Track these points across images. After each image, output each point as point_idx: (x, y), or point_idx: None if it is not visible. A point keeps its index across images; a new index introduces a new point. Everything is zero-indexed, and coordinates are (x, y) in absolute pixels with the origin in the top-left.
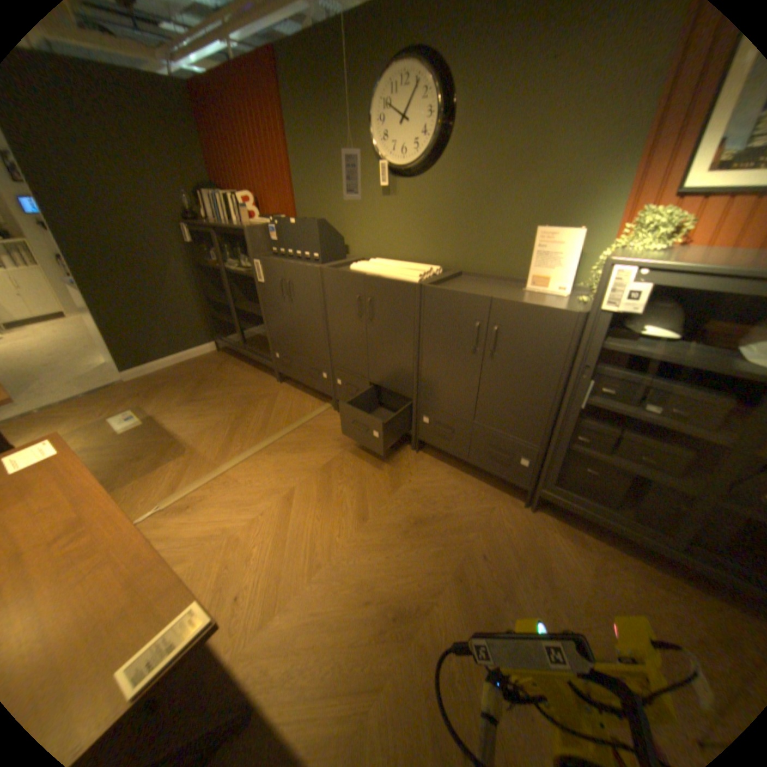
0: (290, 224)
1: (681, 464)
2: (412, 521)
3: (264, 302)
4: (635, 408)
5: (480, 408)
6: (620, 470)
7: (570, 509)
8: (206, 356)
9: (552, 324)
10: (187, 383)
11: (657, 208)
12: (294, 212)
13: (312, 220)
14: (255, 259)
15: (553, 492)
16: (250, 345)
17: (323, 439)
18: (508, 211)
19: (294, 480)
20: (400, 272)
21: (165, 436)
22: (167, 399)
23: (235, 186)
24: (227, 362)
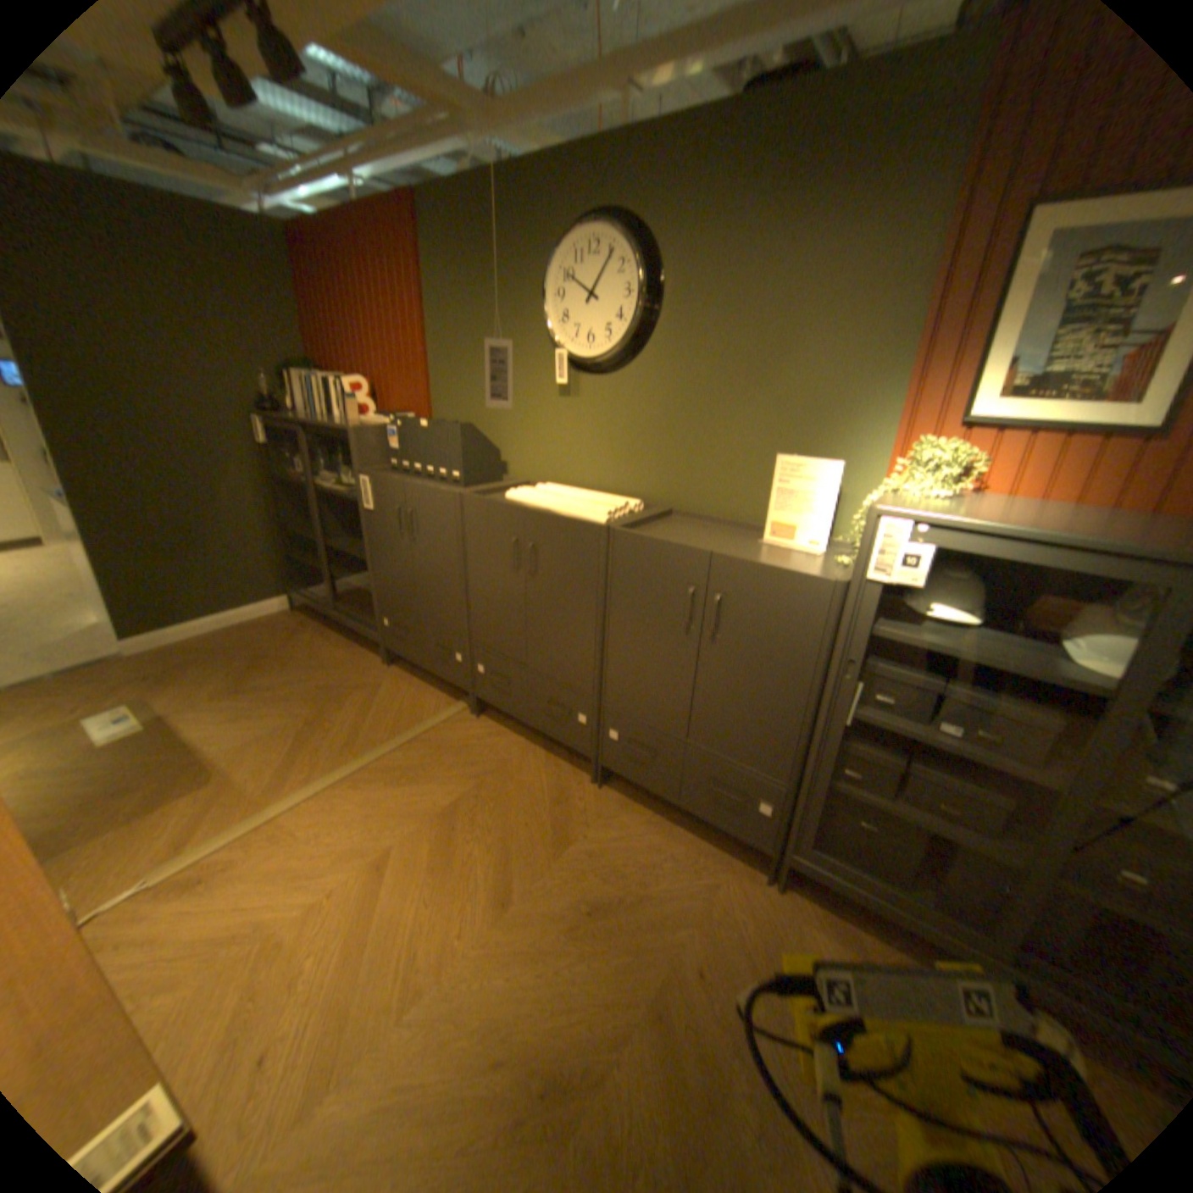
0: (420, 425)
1: (996, 817)
2: (584, 907)
3: (370, 537)
4: (925, 727)
5: (695, 719)
6: (908, 825)
7: (837, 887)
8: (270, 617)
9: (798, 596)
10: (231, 661)
11: (939, 439)
12: (427, 408)
13: (452, 423)
14: (361, 473)
15: (809, 859)
16: (343, 602)
17: (448, 761)
18: (736, 428)
19: (392, 833)
20: (579, 506)
21: (179, 751)
22: (193, 686)
23: (341, 366)
24: (304, 627)
